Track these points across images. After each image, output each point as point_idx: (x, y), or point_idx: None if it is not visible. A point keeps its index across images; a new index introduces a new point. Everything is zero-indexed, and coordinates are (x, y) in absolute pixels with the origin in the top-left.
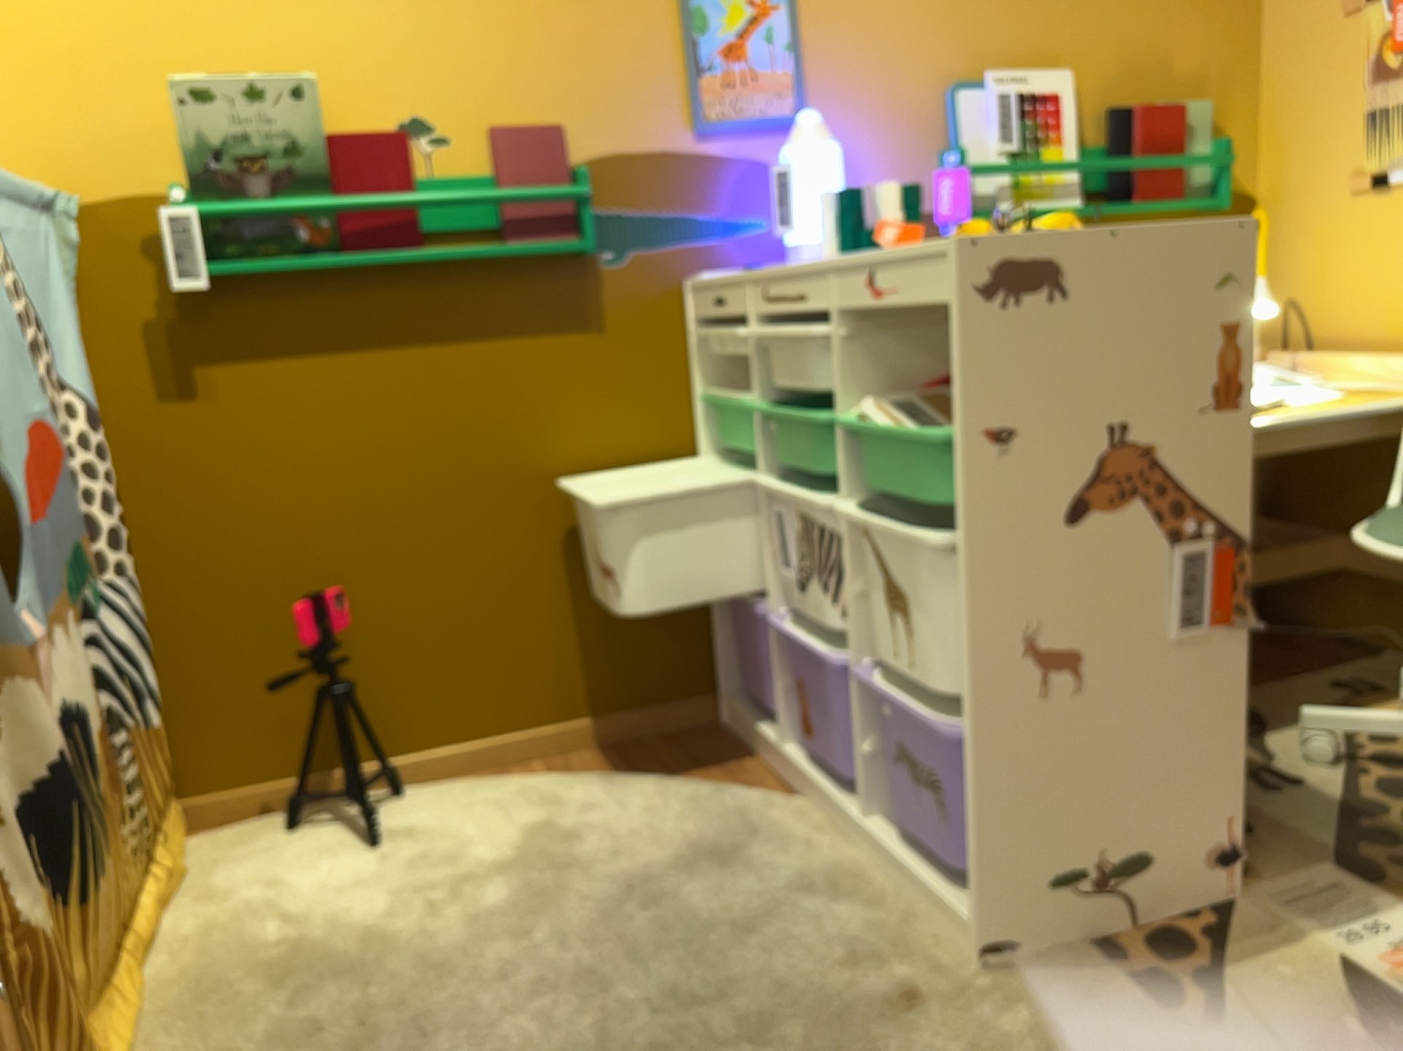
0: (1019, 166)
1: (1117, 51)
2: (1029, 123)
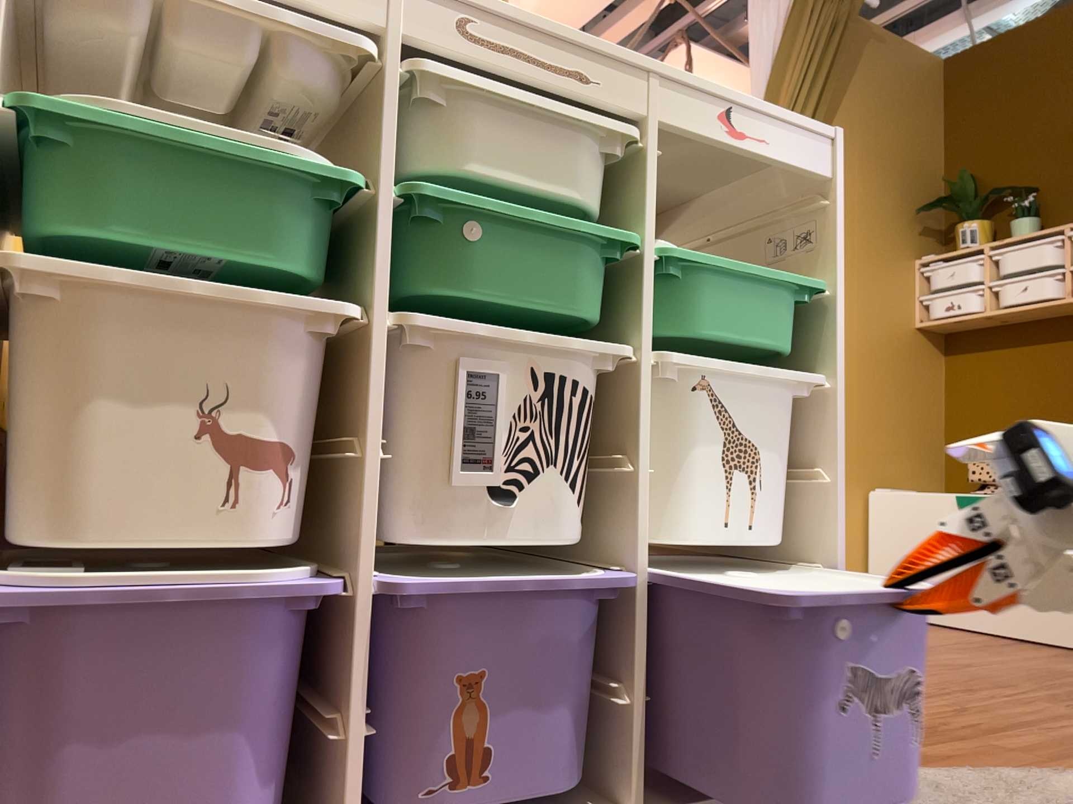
0: None
1: None
2: None
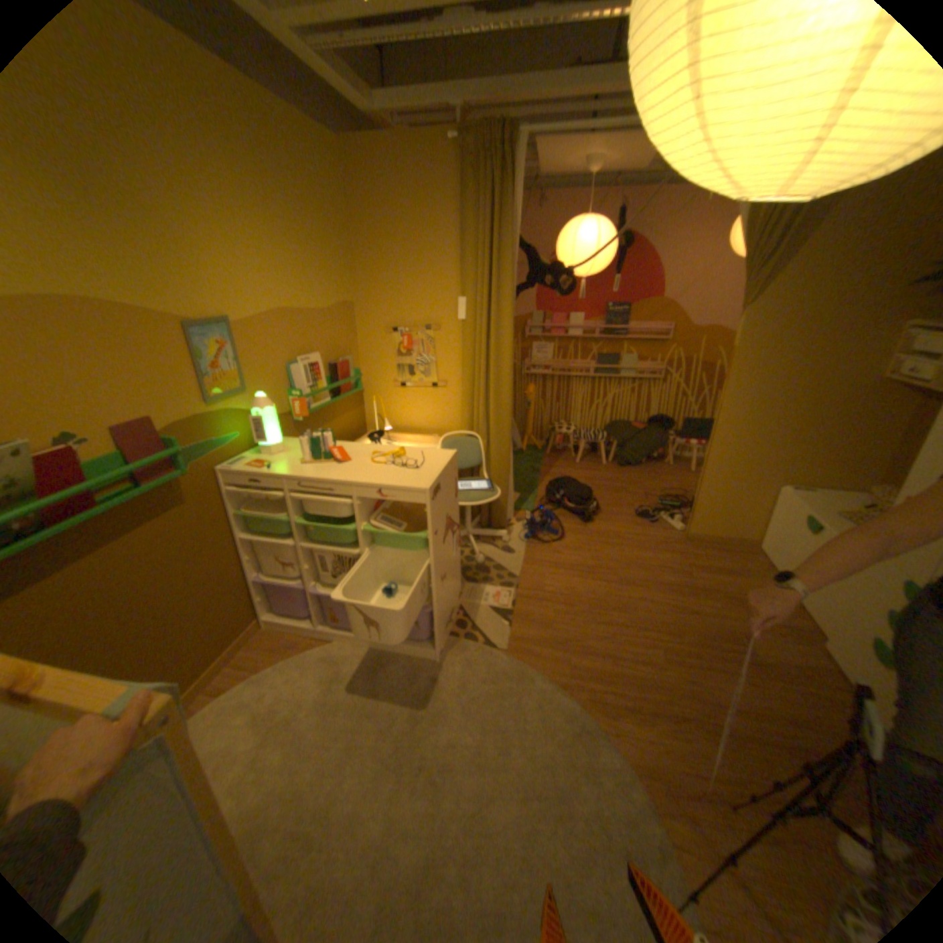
0: (317, 393)
1: (327, 343)
2: (313, 375)
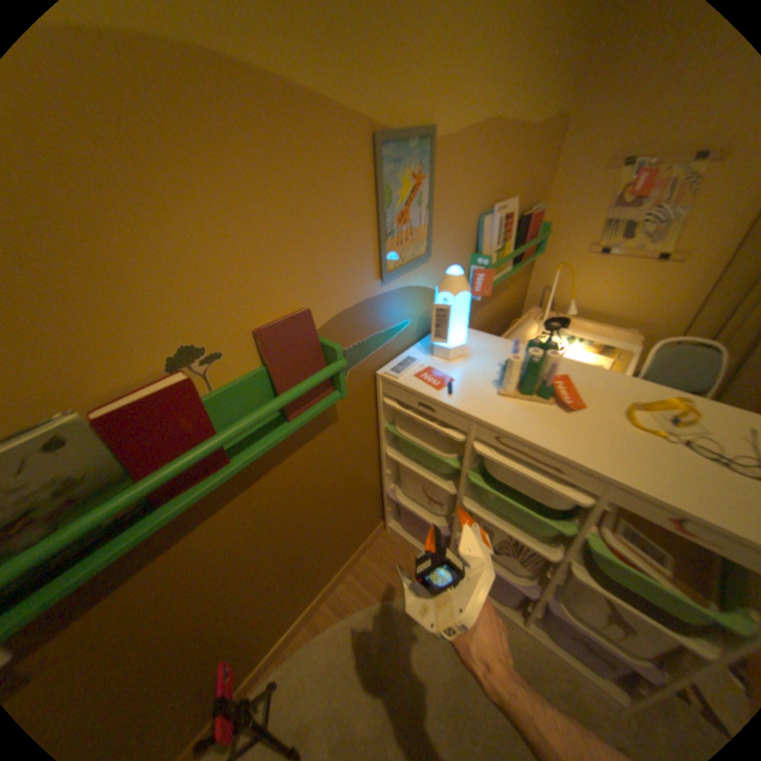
0: (507, 259)
1: (528, 180)
2: (505, 230)
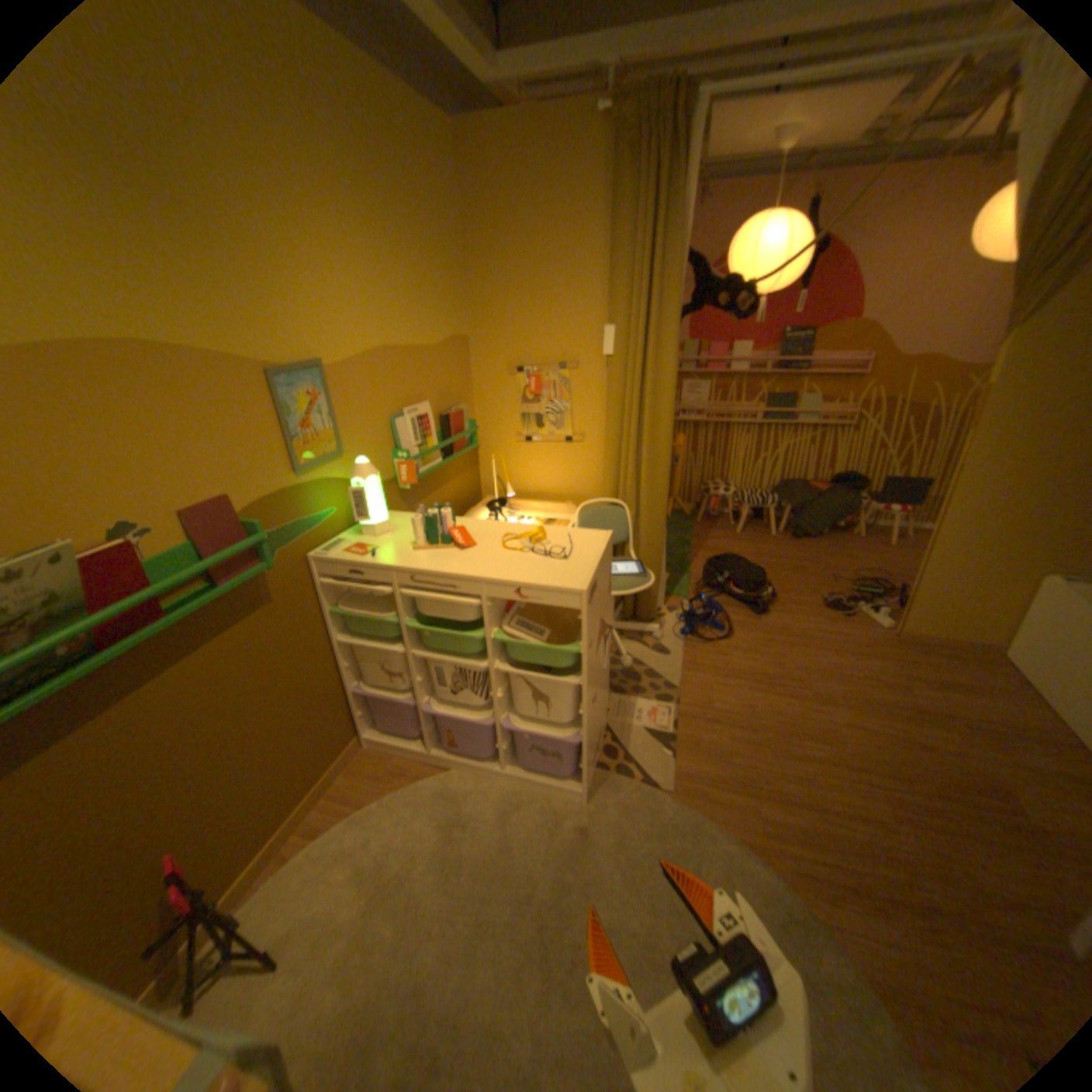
0: (427, 453)
1: (437, 388)
2: (421, 430)
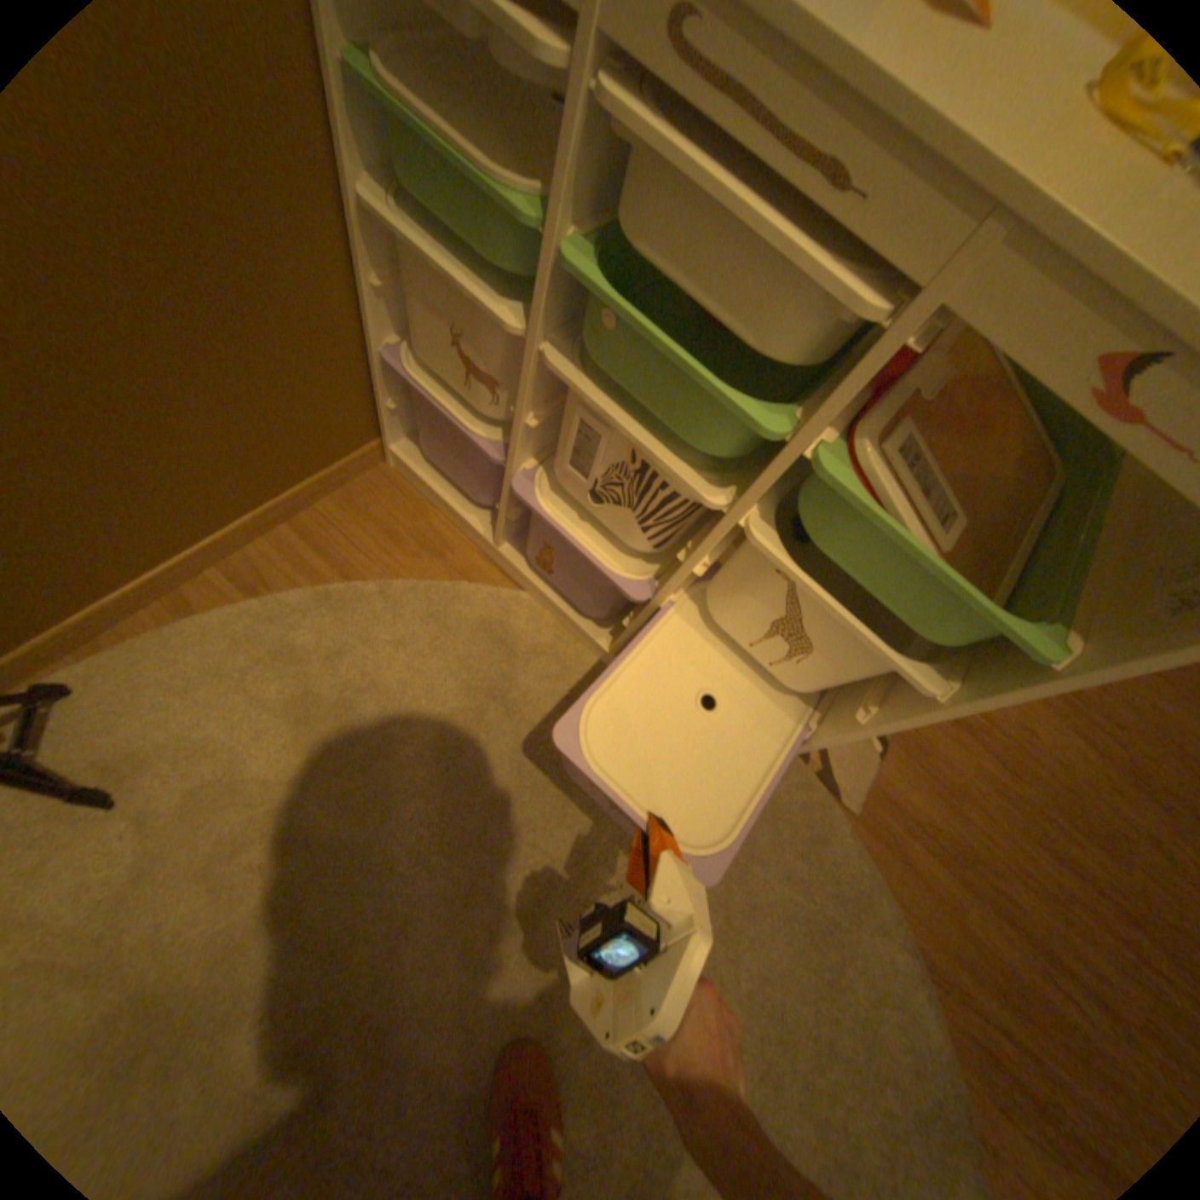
0: None
1: None
2: None
